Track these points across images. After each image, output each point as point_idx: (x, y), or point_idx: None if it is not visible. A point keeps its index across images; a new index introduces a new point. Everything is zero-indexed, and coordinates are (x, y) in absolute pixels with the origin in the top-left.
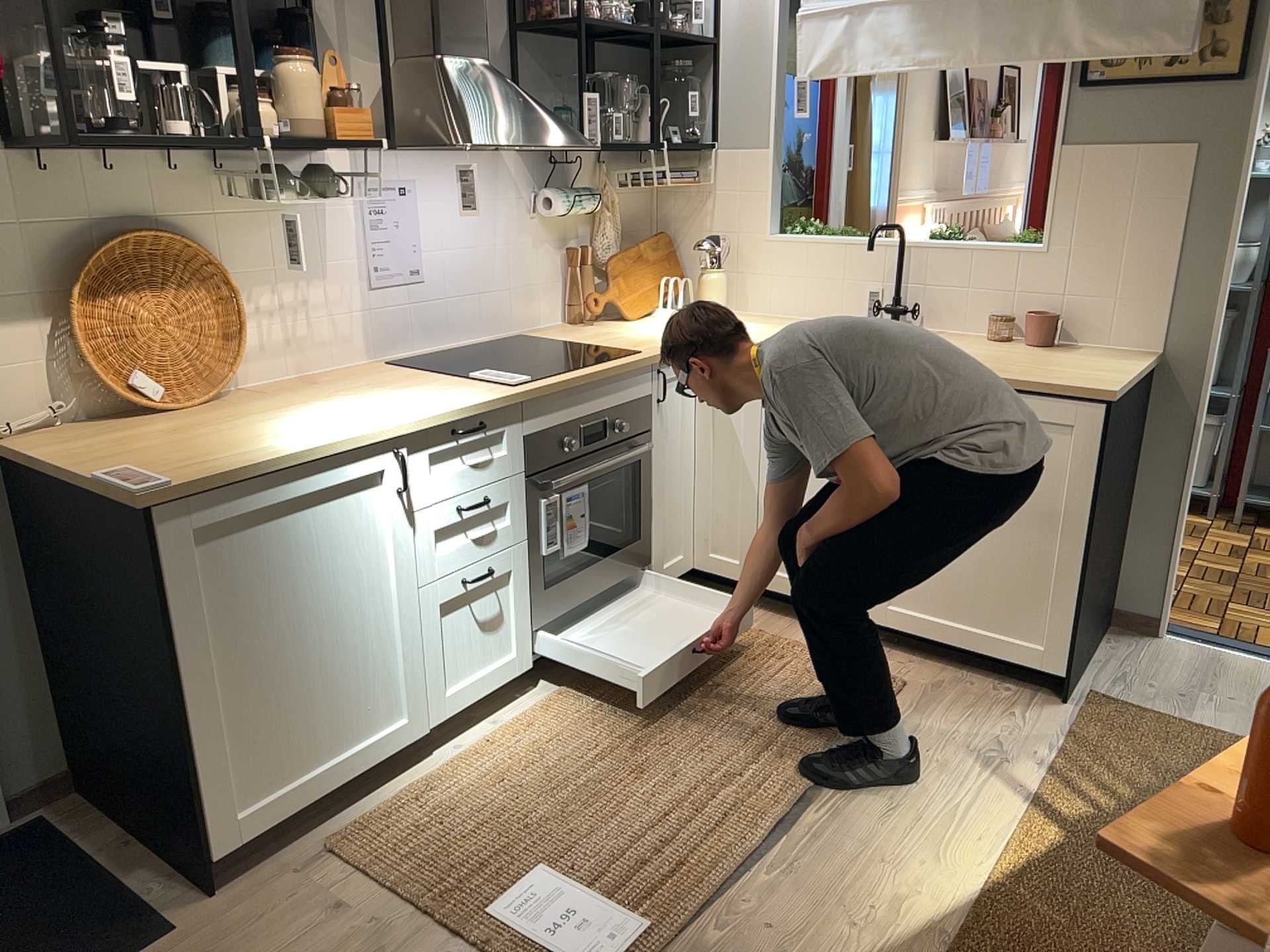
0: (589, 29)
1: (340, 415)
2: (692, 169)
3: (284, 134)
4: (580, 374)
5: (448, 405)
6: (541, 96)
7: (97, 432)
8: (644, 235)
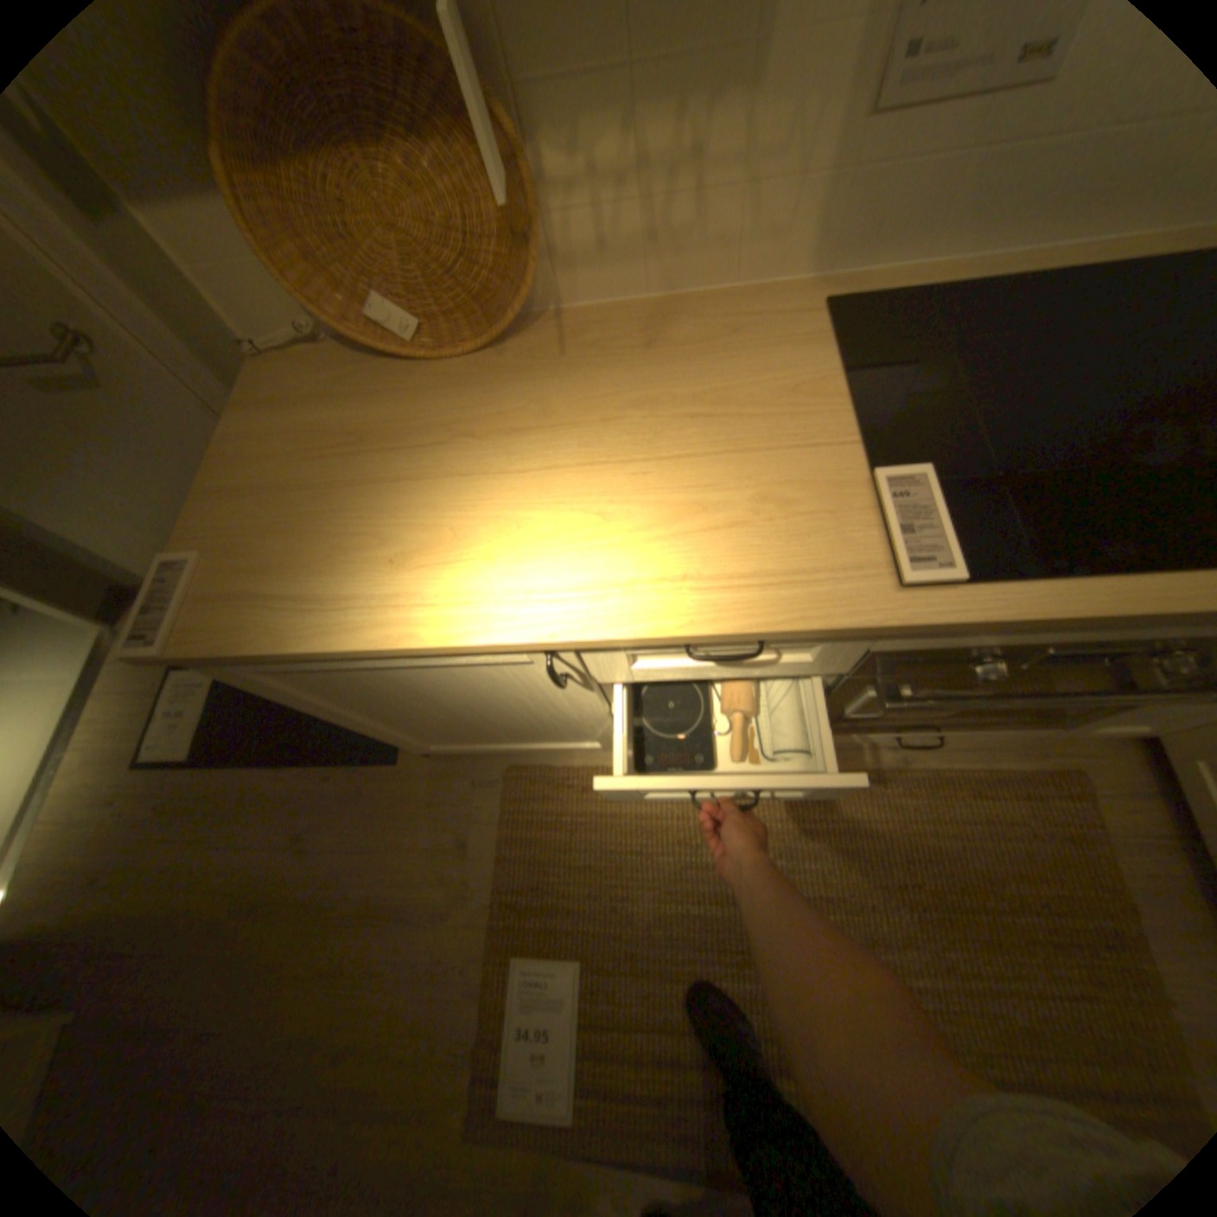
0: None
1: (532, 521)
2: None
3: None
4: (1128, 607)
5: (694, 603)
6: None
7: (317, 382)
8: None
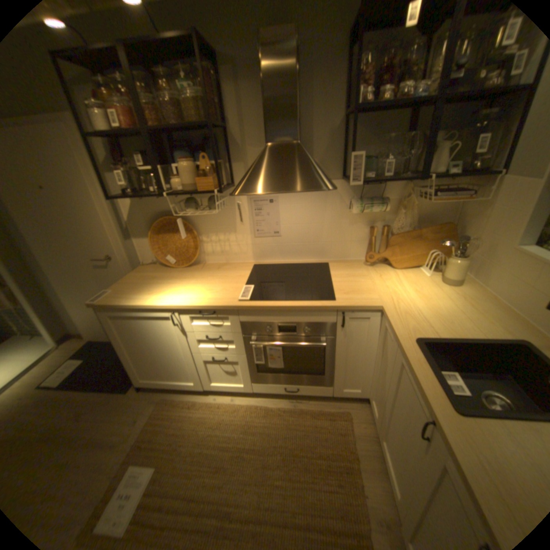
0: (405, 101)
1: (179, 290)
2: (482, 186)
3: (181, 188)
4: (274, 305)
5: (200, 302)
6: (366, 147)
7: (151, 270)
8: (445, 221)
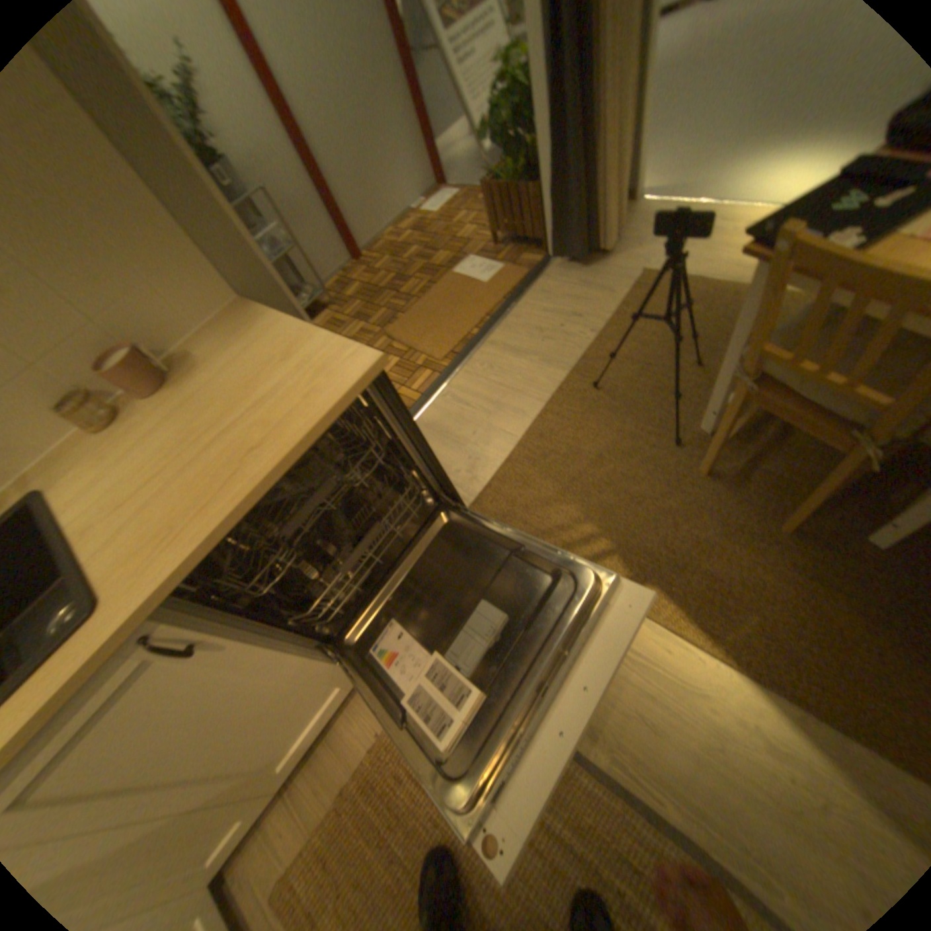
0: None
1: None
2: None
3: None
4: None
5: None
6: None
7: None
8: None
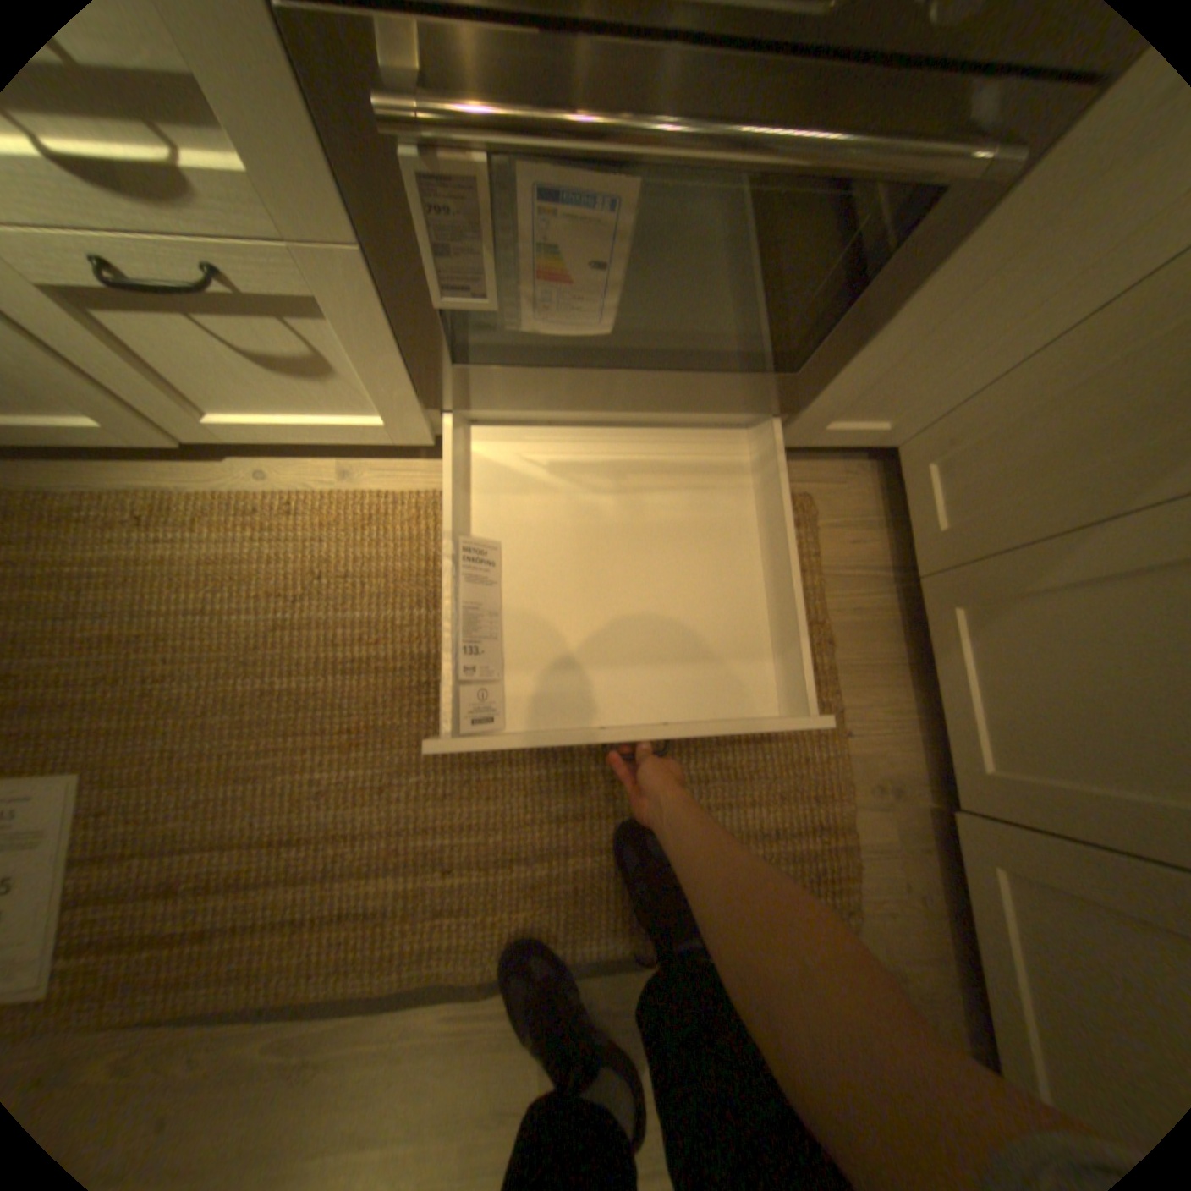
0: None
1: None
2: None
3: None
4: None
5: None
6: None
7: None
8: None
